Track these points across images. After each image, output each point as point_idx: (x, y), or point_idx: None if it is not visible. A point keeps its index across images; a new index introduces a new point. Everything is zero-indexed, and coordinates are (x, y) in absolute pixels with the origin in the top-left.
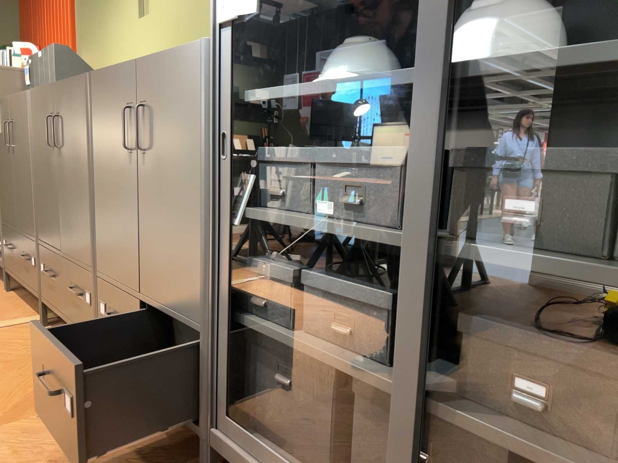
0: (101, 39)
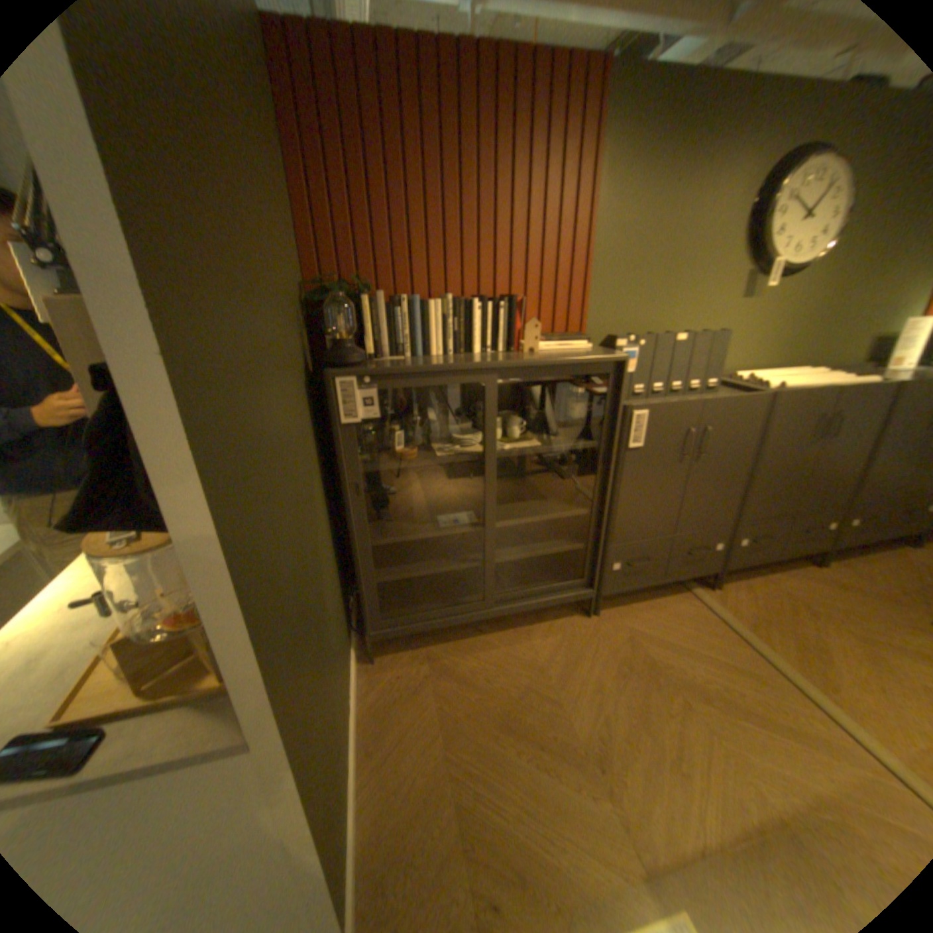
0: (660, 303)
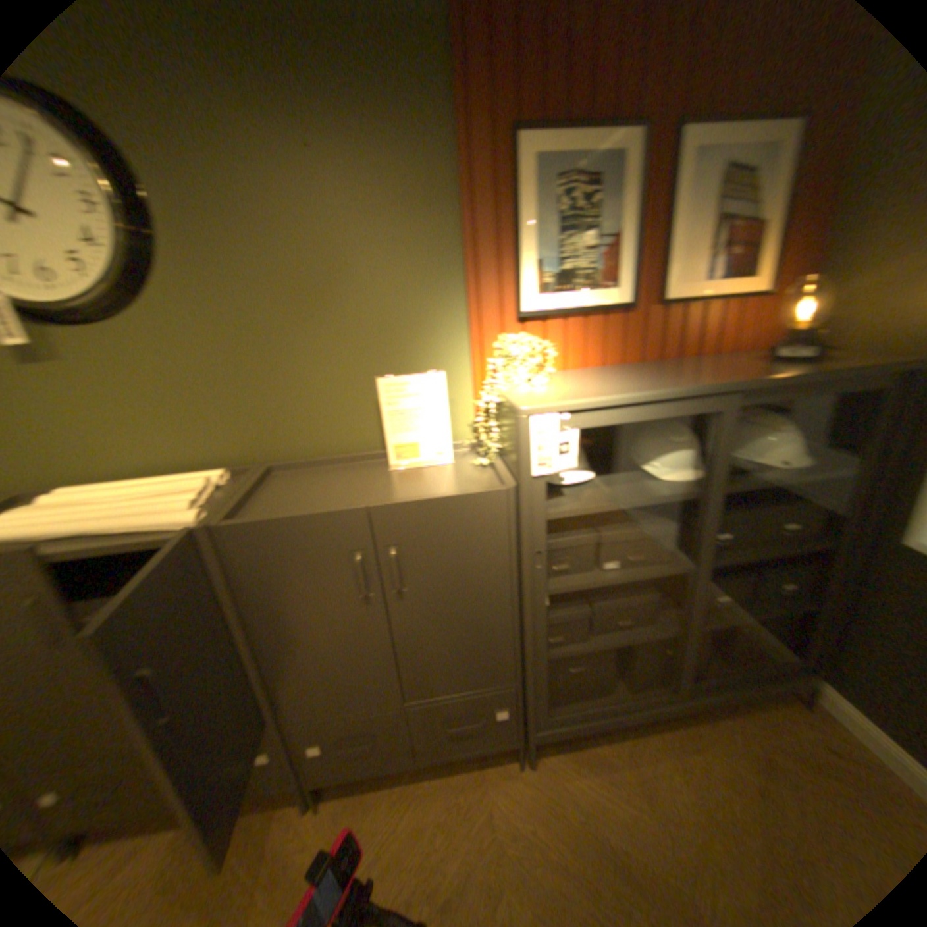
0: None
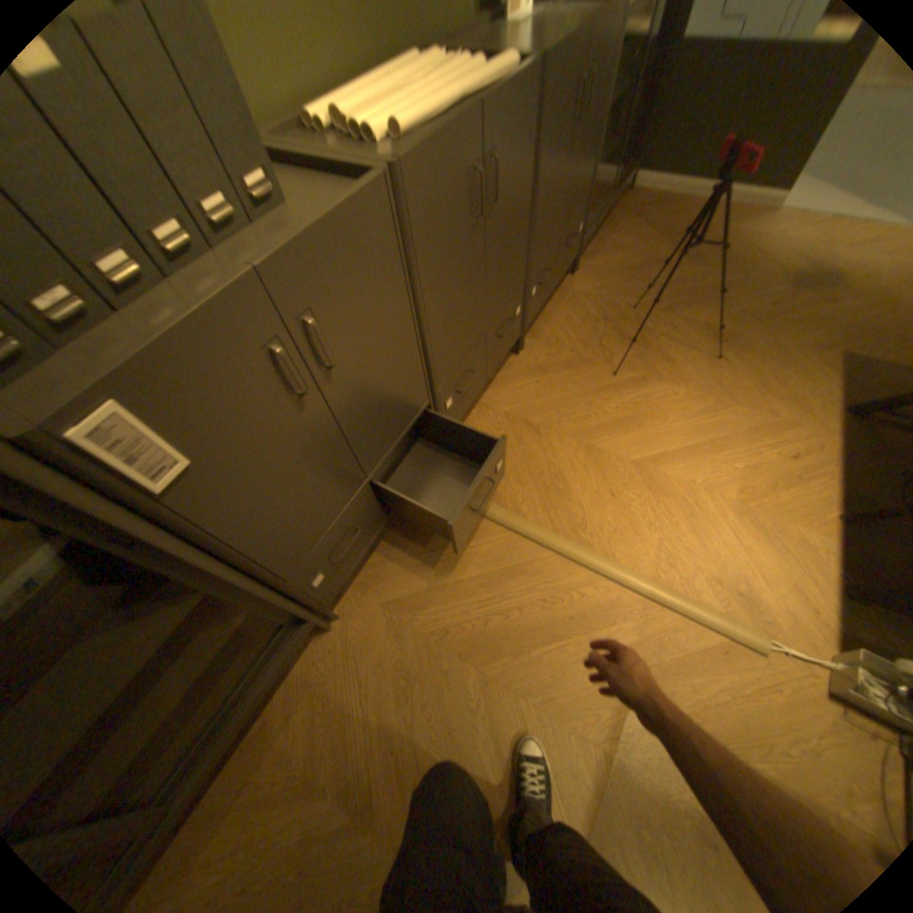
0: None
